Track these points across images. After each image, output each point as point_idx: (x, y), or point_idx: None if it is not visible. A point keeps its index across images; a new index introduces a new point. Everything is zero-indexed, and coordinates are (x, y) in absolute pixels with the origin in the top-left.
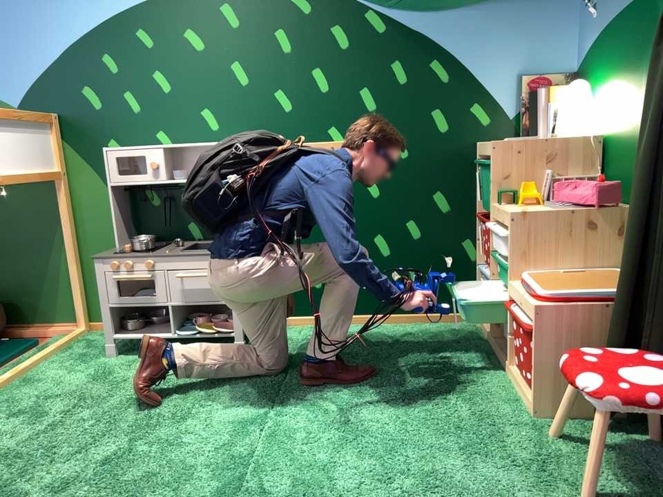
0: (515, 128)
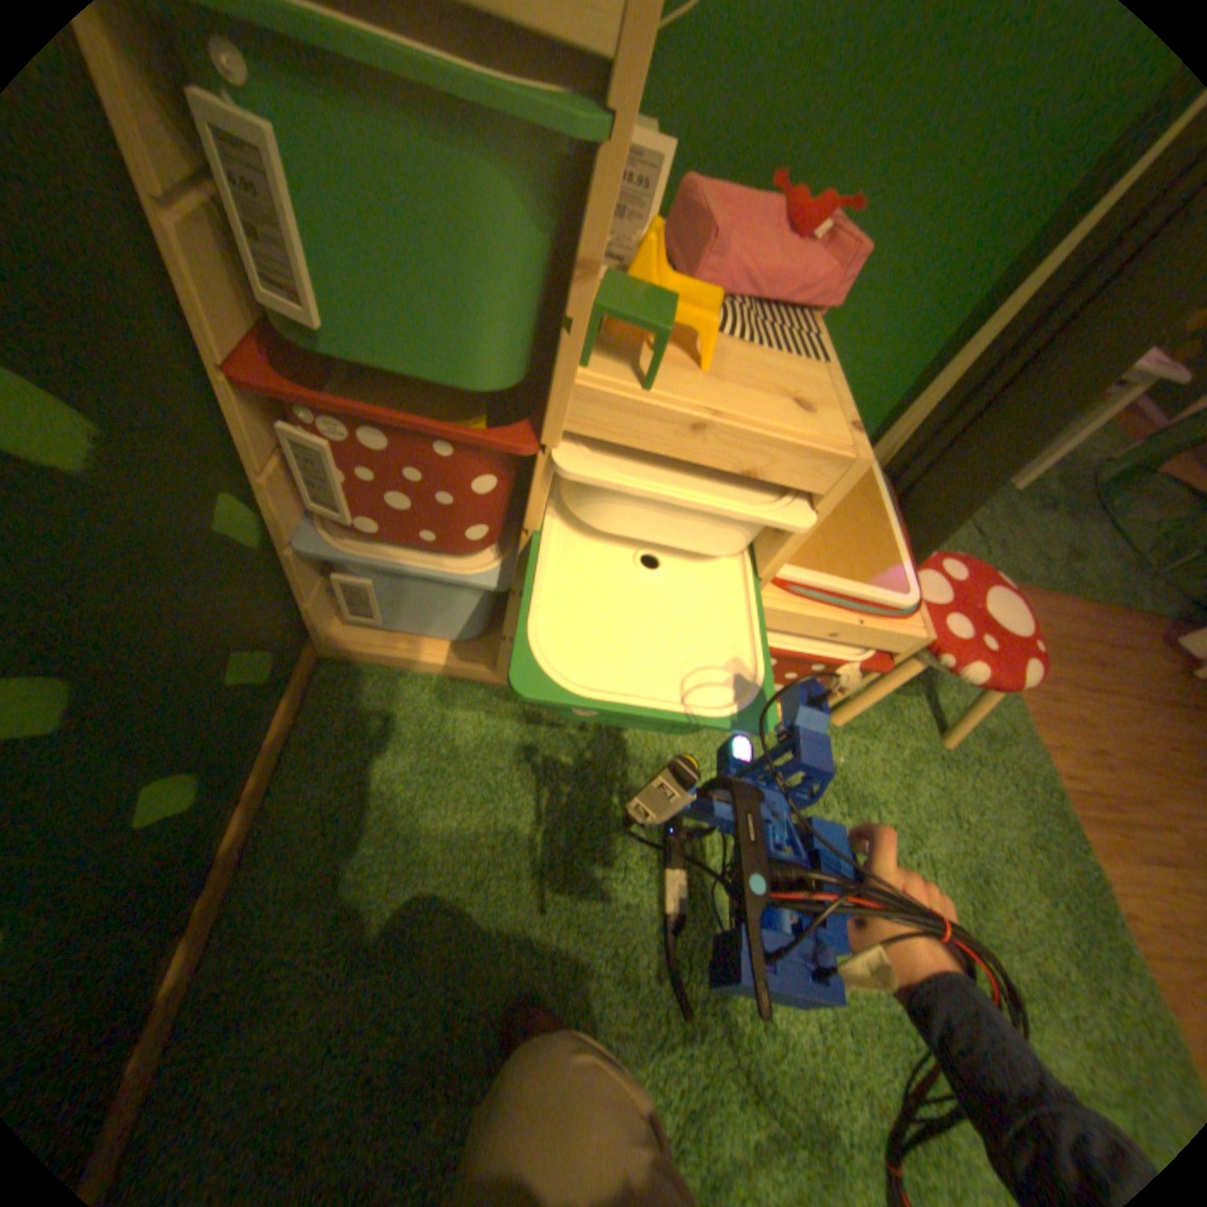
0: None
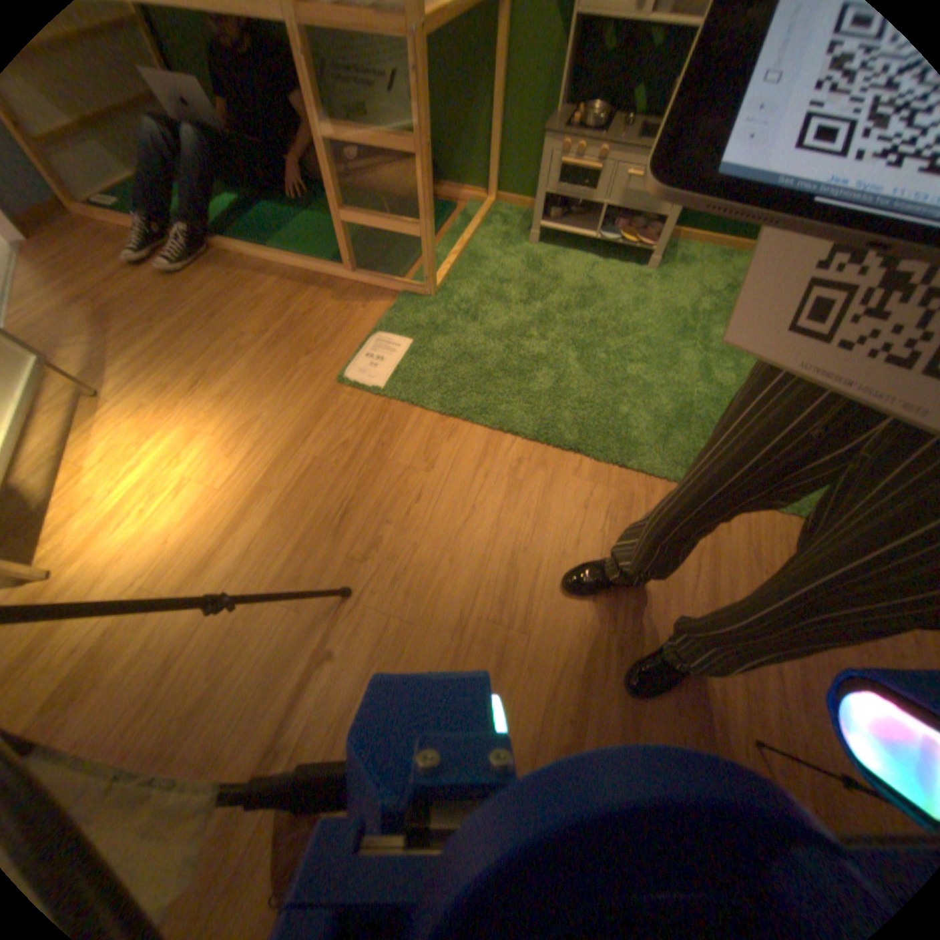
0: None
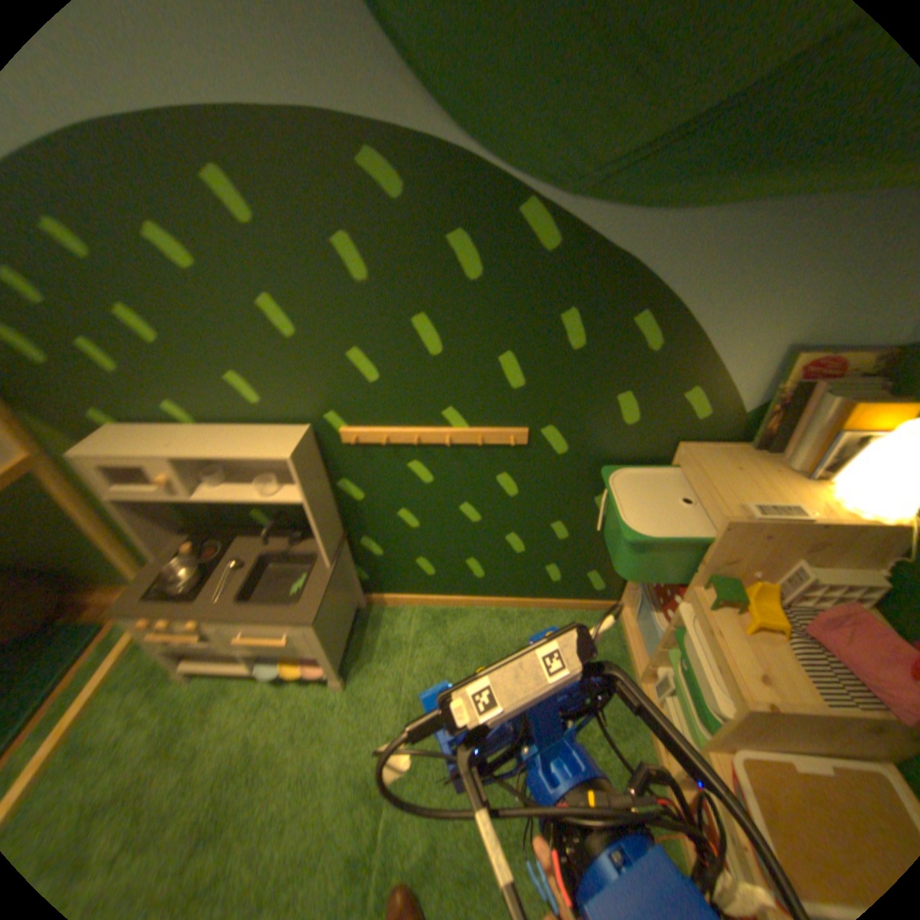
0: (759, 428)
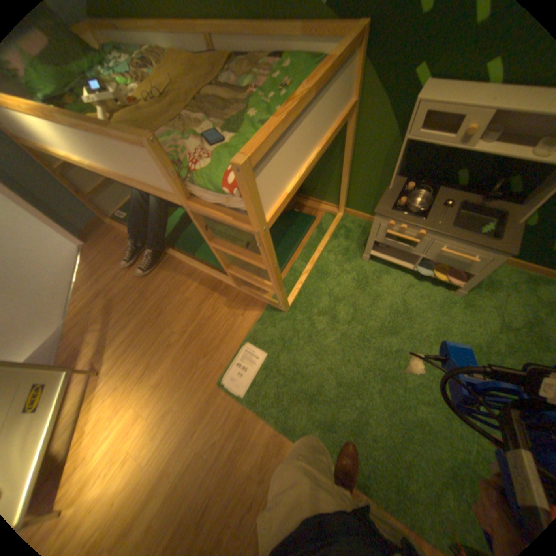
0: None
